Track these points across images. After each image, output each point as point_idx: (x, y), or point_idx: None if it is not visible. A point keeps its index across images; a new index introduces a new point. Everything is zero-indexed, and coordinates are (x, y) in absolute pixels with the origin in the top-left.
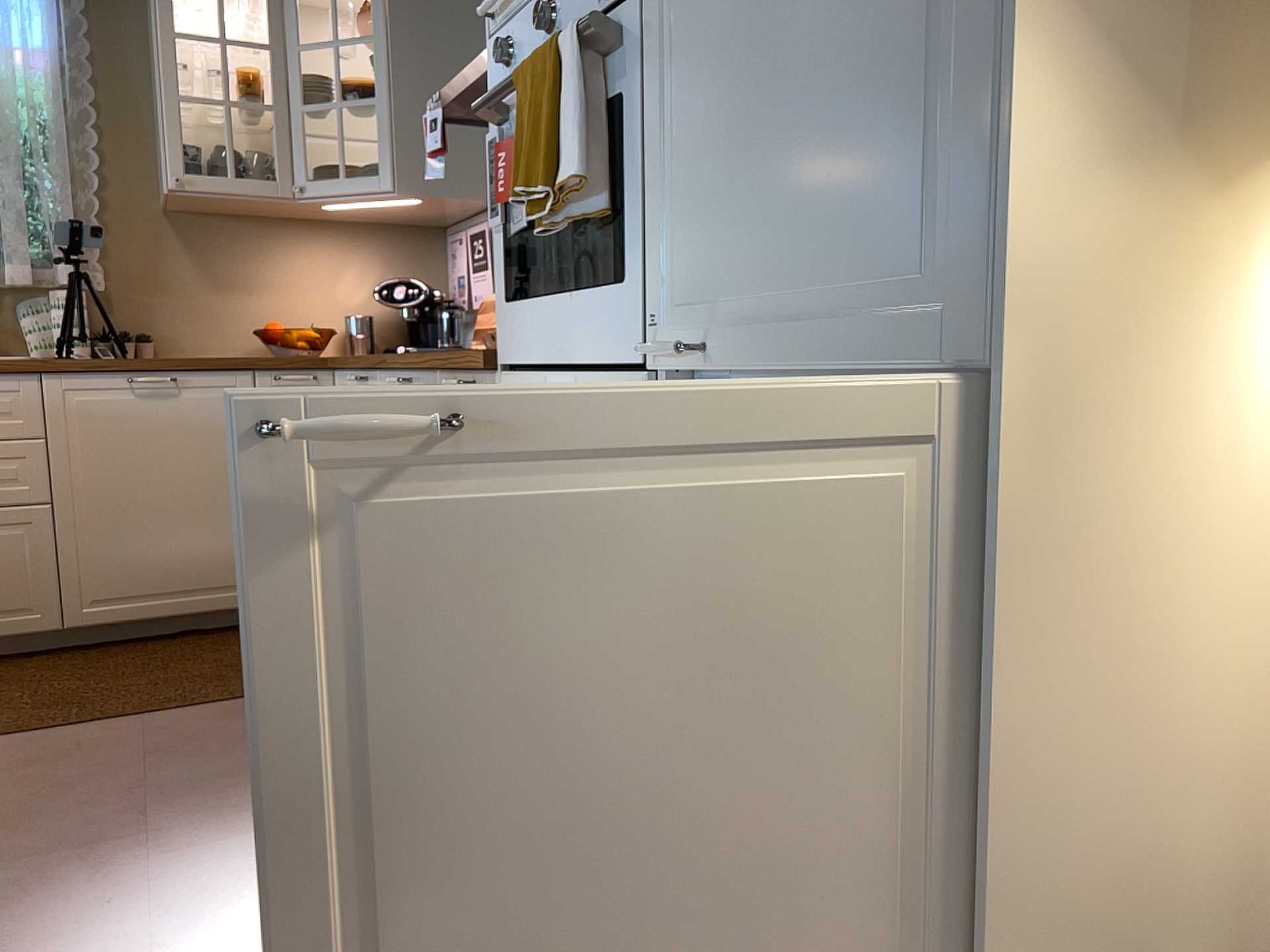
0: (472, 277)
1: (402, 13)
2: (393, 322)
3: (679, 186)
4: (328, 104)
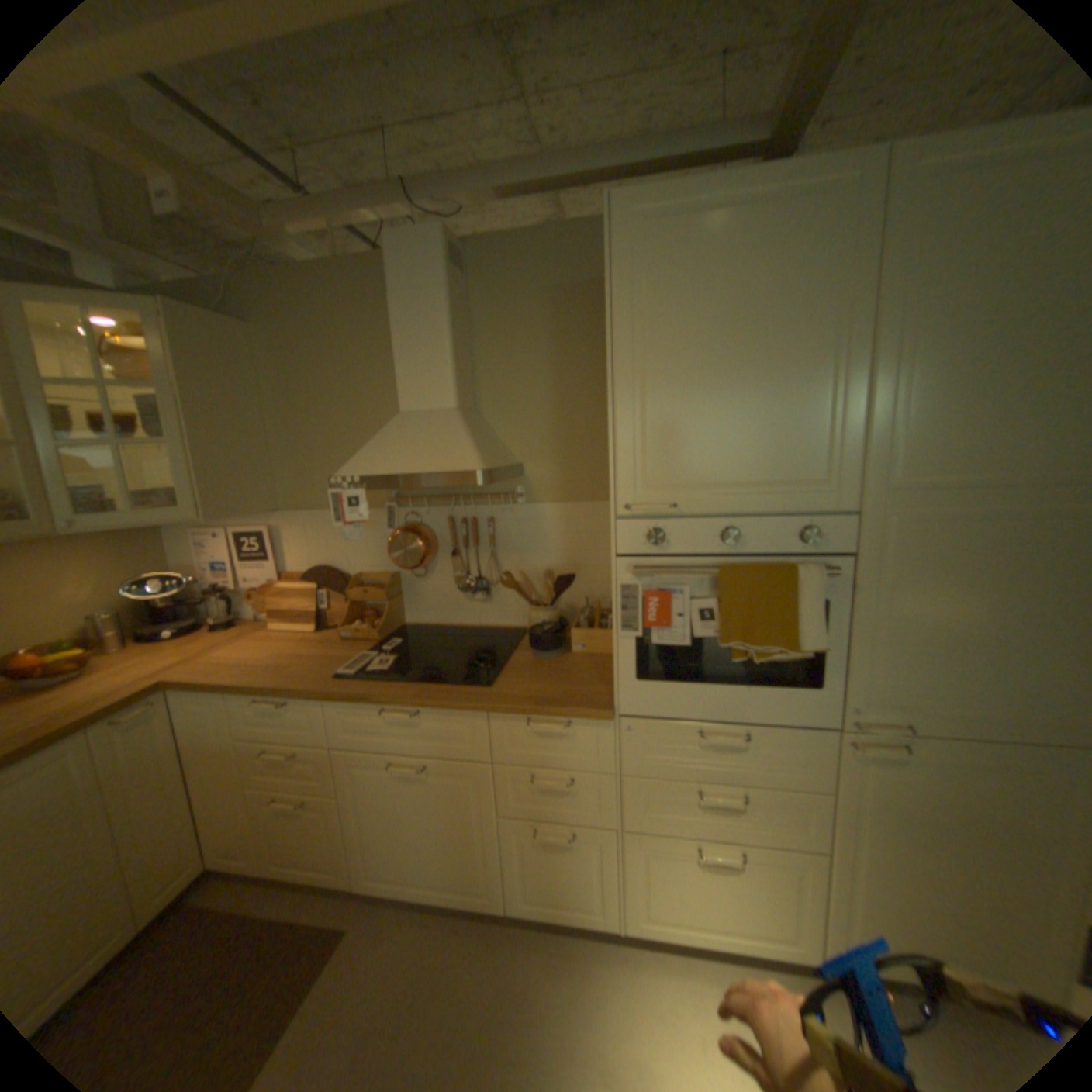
0: (239, 566)
1: (183, 364)
2: (125, 608)
3: (880, 654)
4: (97, 441)
